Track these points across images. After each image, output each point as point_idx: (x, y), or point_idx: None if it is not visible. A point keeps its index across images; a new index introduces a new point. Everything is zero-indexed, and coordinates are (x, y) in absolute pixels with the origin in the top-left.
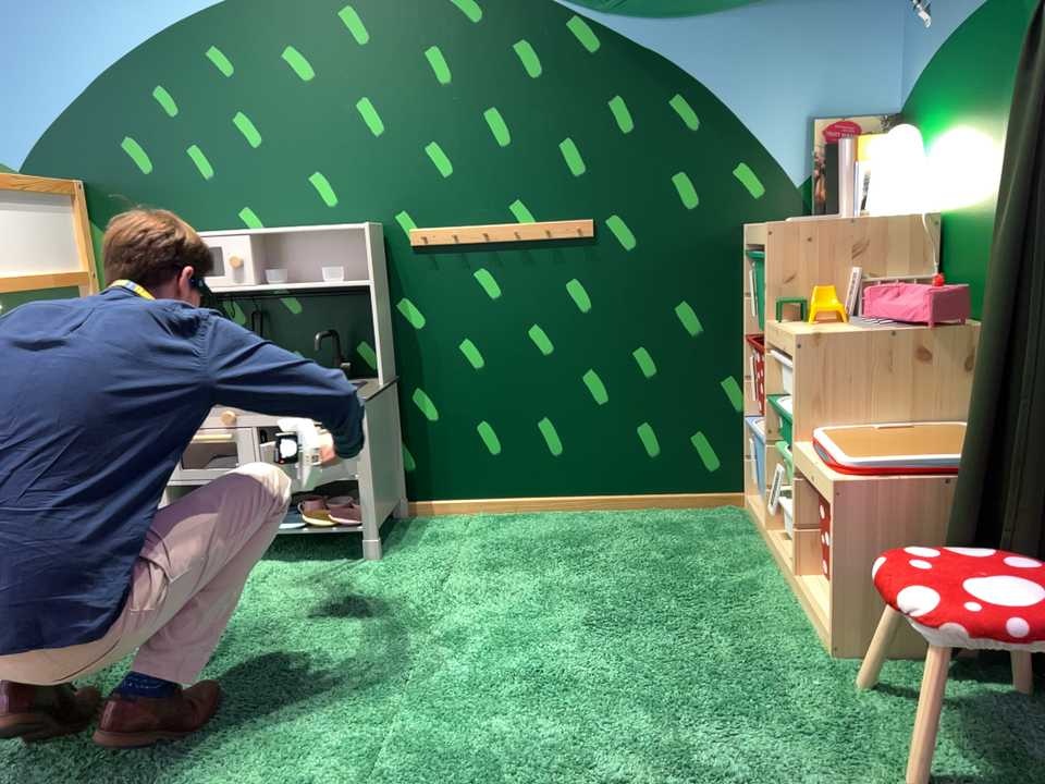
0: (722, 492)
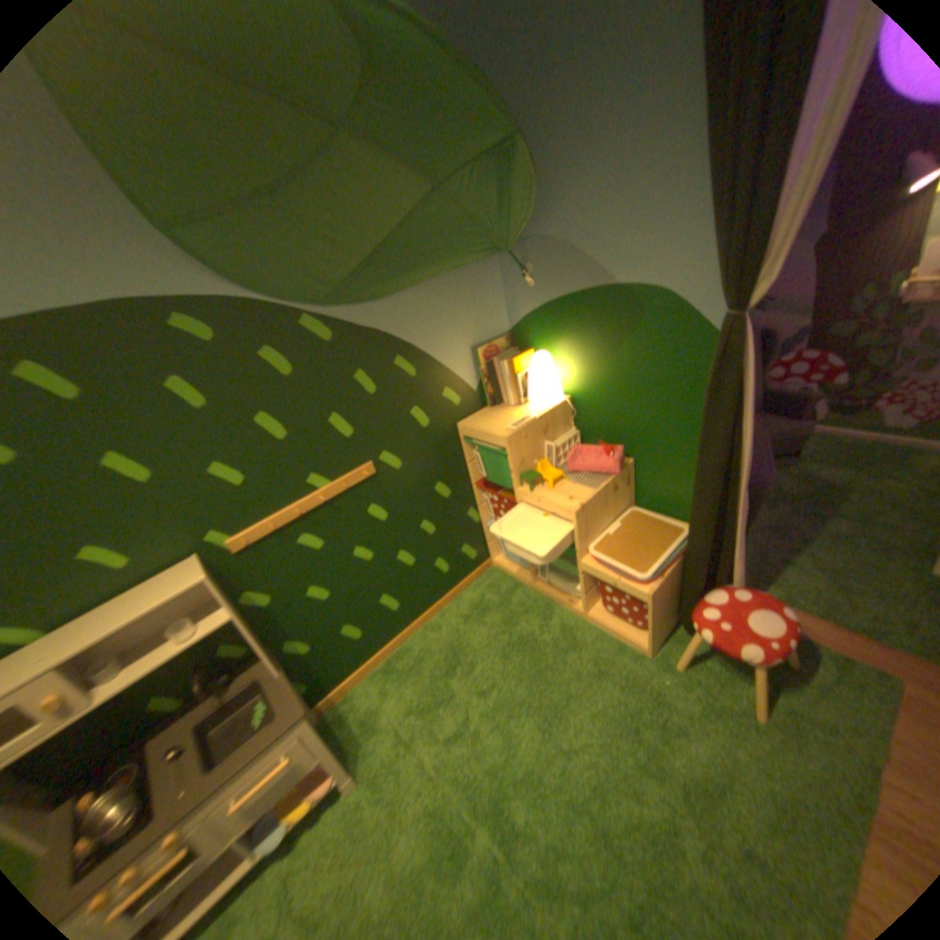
0: (482, 565)
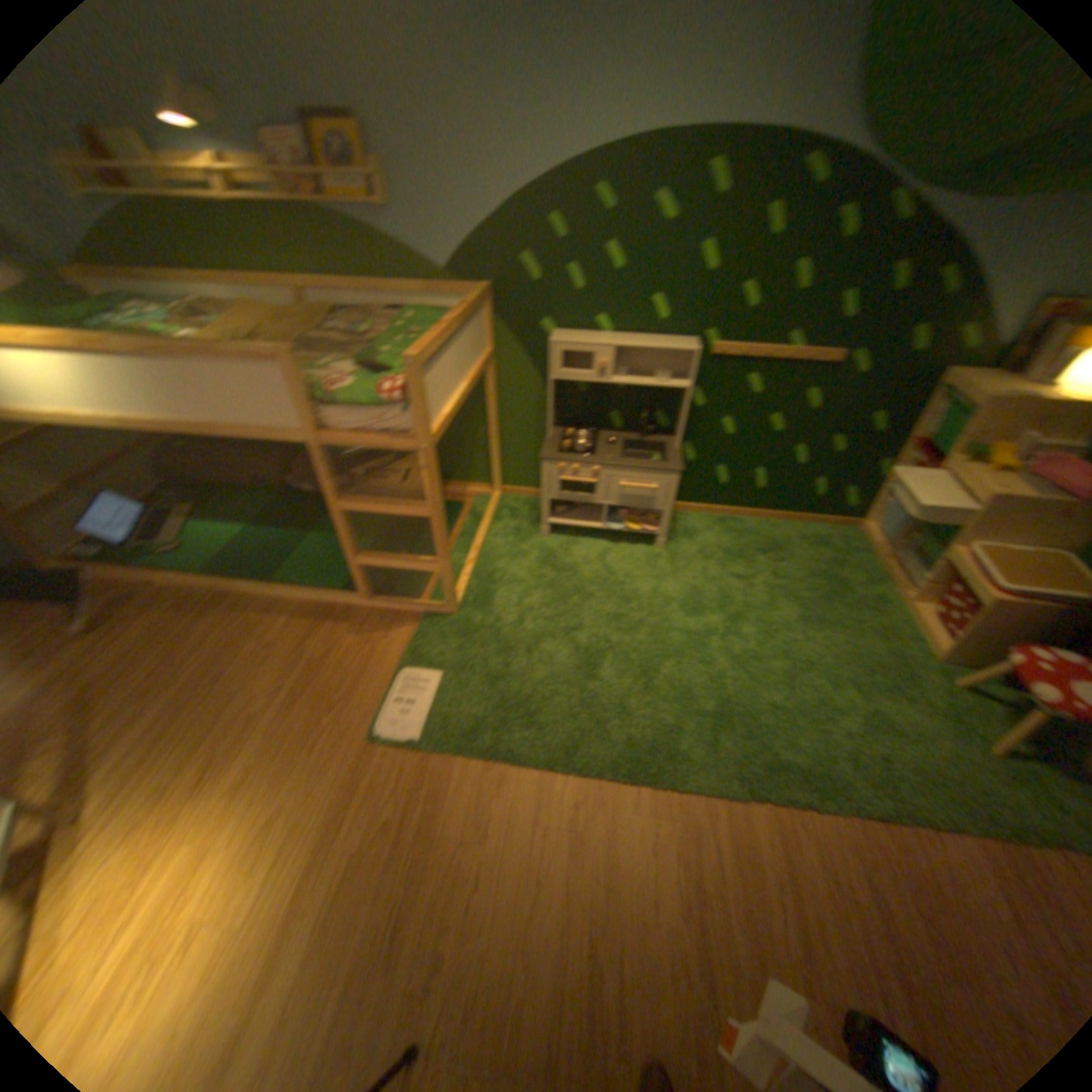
0: (851, 520)
